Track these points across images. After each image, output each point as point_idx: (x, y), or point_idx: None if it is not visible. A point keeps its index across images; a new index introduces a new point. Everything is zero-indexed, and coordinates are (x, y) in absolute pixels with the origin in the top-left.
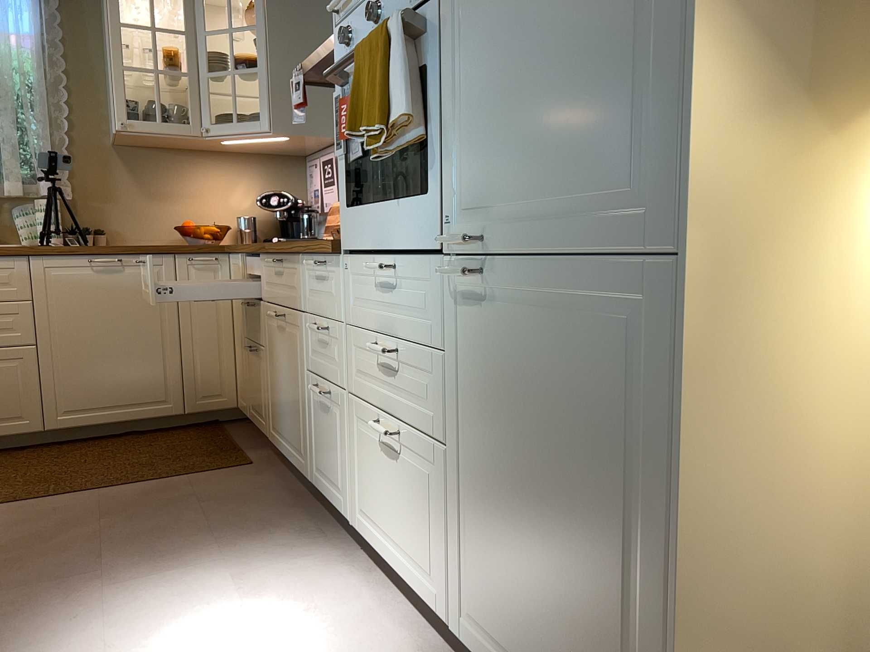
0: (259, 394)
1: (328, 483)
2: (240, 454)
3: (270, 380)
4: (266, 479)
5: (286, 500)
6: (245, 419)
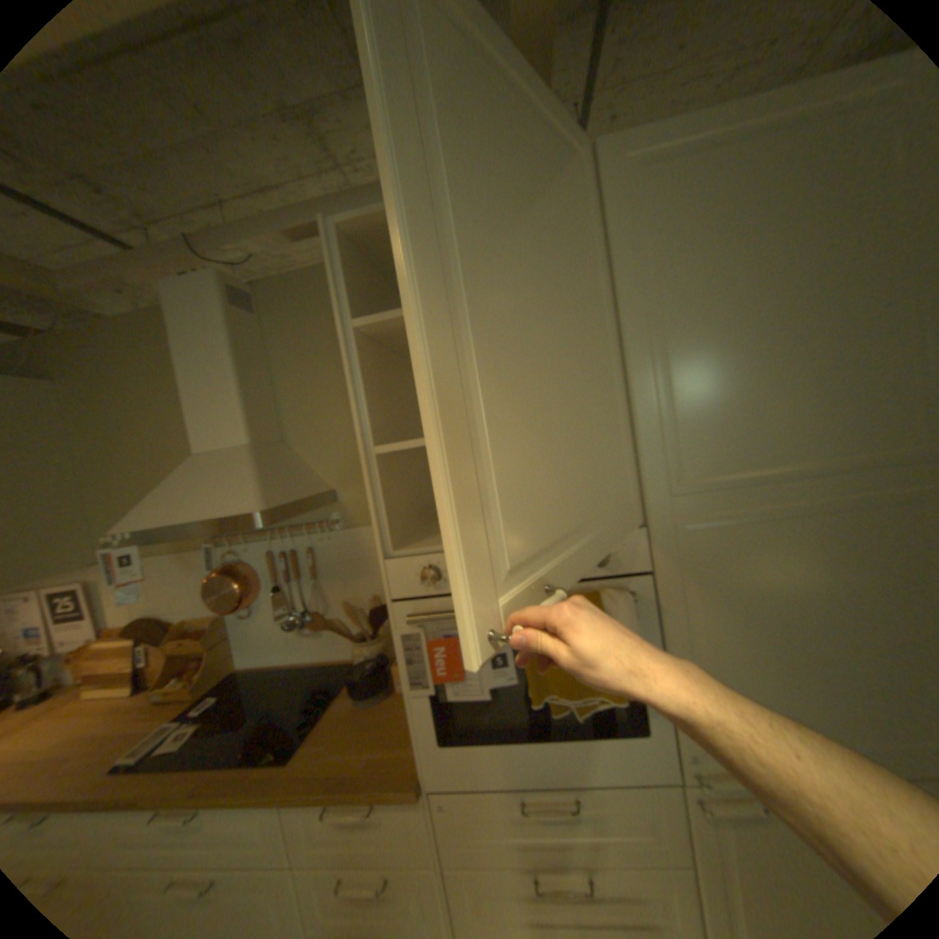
0: None
1: None
2: None
3: None
4: None
5: None
6: None
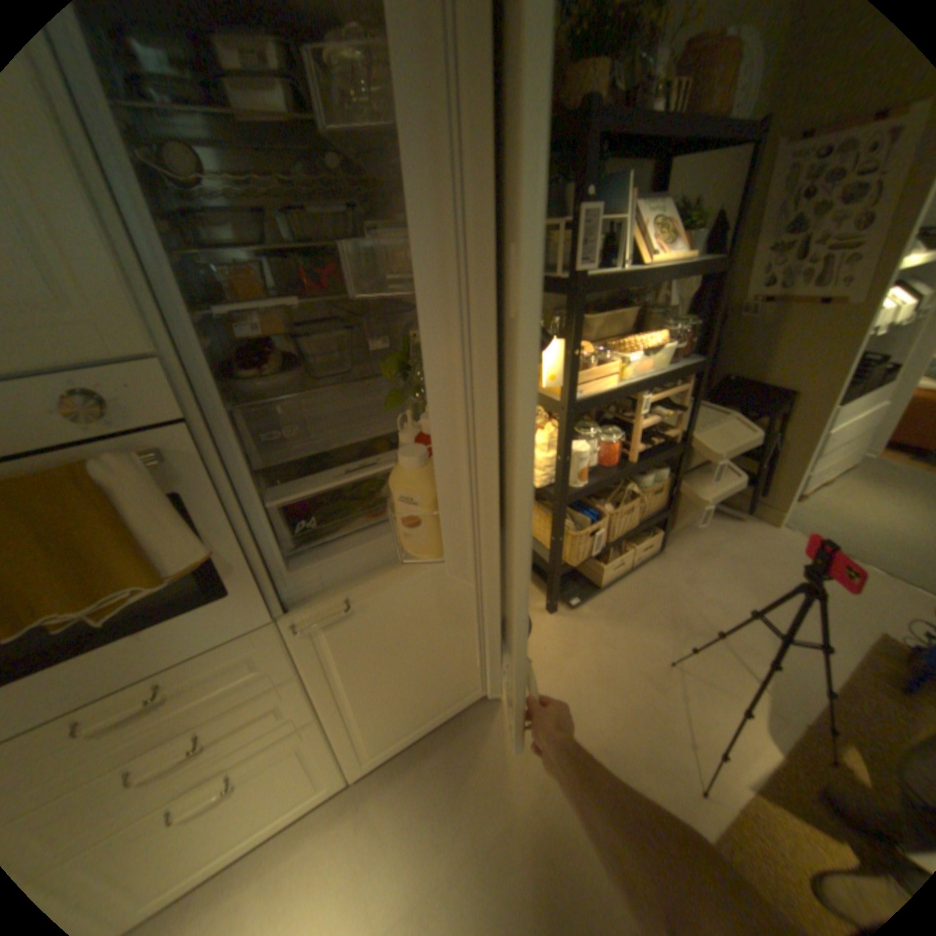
0: None
1: None
2: None
3: None
4: None
5: None
6: None
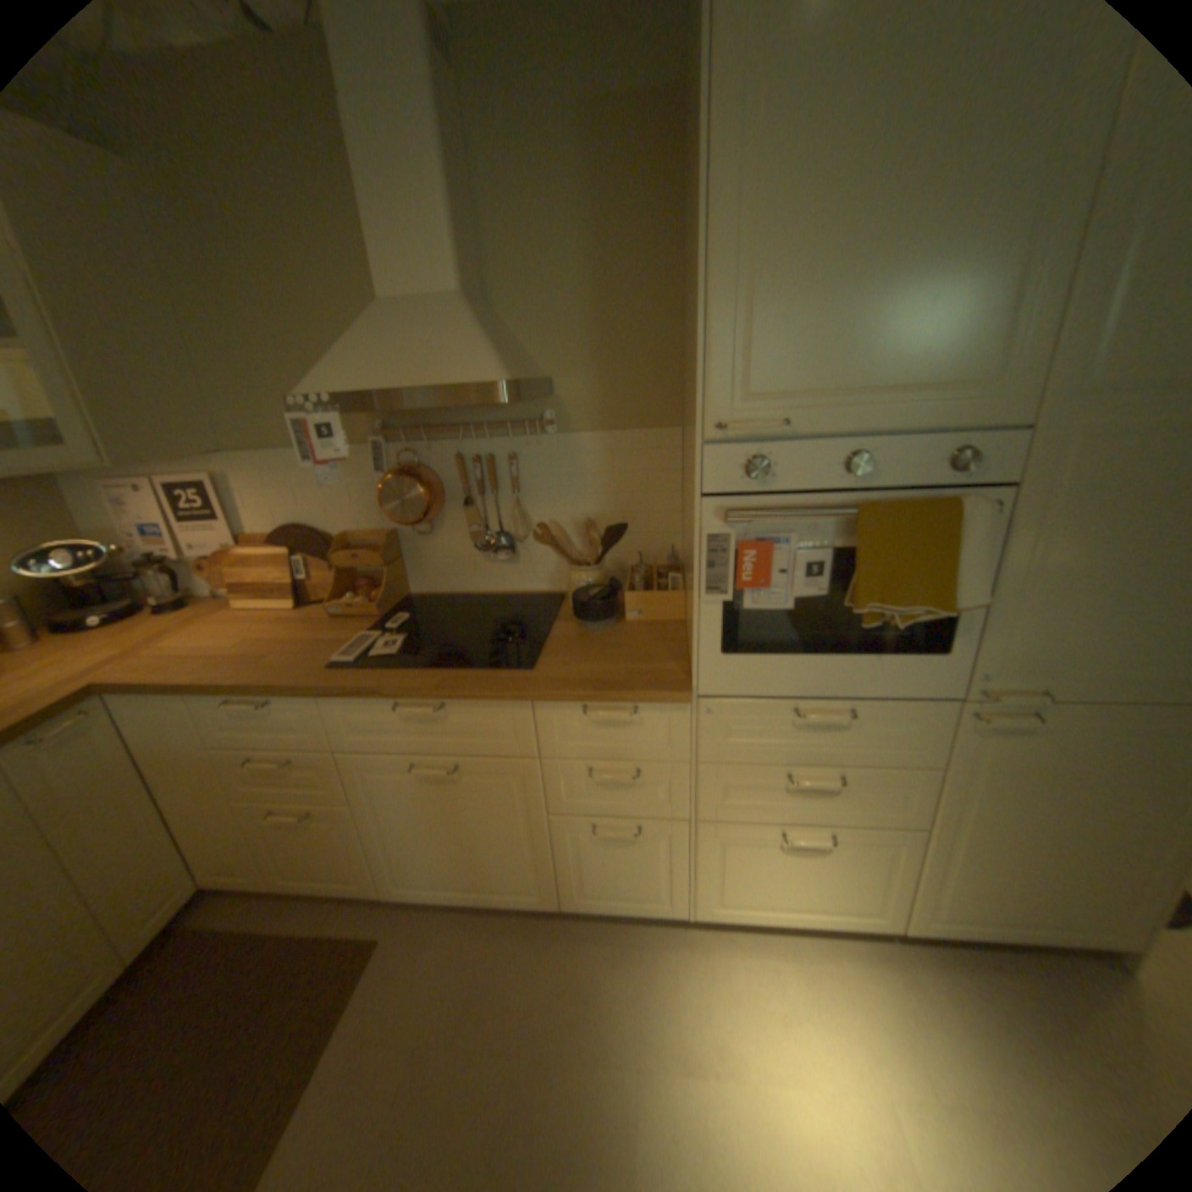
0: (331, 860)
1: (619, 901)
2: (327, 946)
3: (385, 840)
4: (436, 944)
5: (515, 947)
6: (197, 893)
